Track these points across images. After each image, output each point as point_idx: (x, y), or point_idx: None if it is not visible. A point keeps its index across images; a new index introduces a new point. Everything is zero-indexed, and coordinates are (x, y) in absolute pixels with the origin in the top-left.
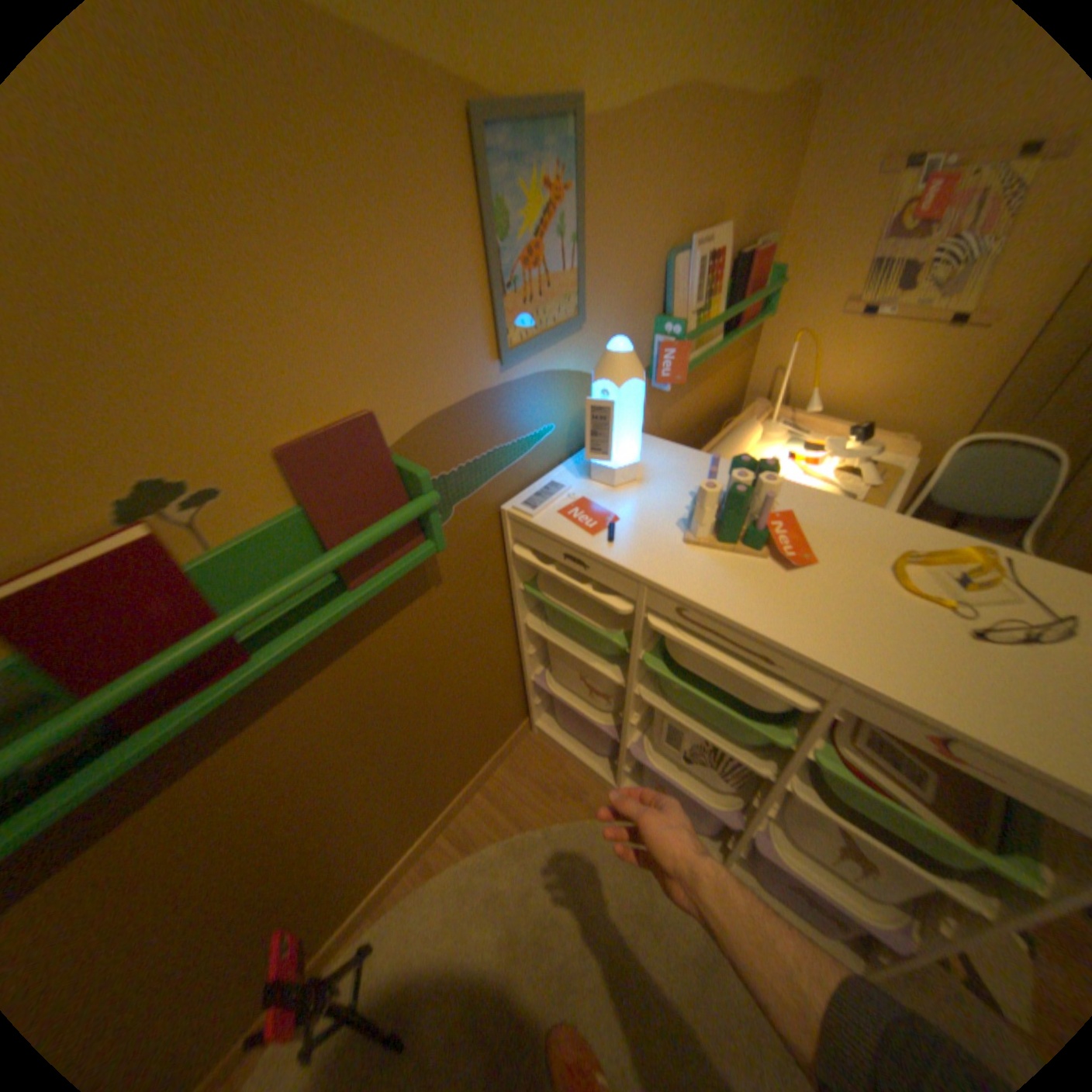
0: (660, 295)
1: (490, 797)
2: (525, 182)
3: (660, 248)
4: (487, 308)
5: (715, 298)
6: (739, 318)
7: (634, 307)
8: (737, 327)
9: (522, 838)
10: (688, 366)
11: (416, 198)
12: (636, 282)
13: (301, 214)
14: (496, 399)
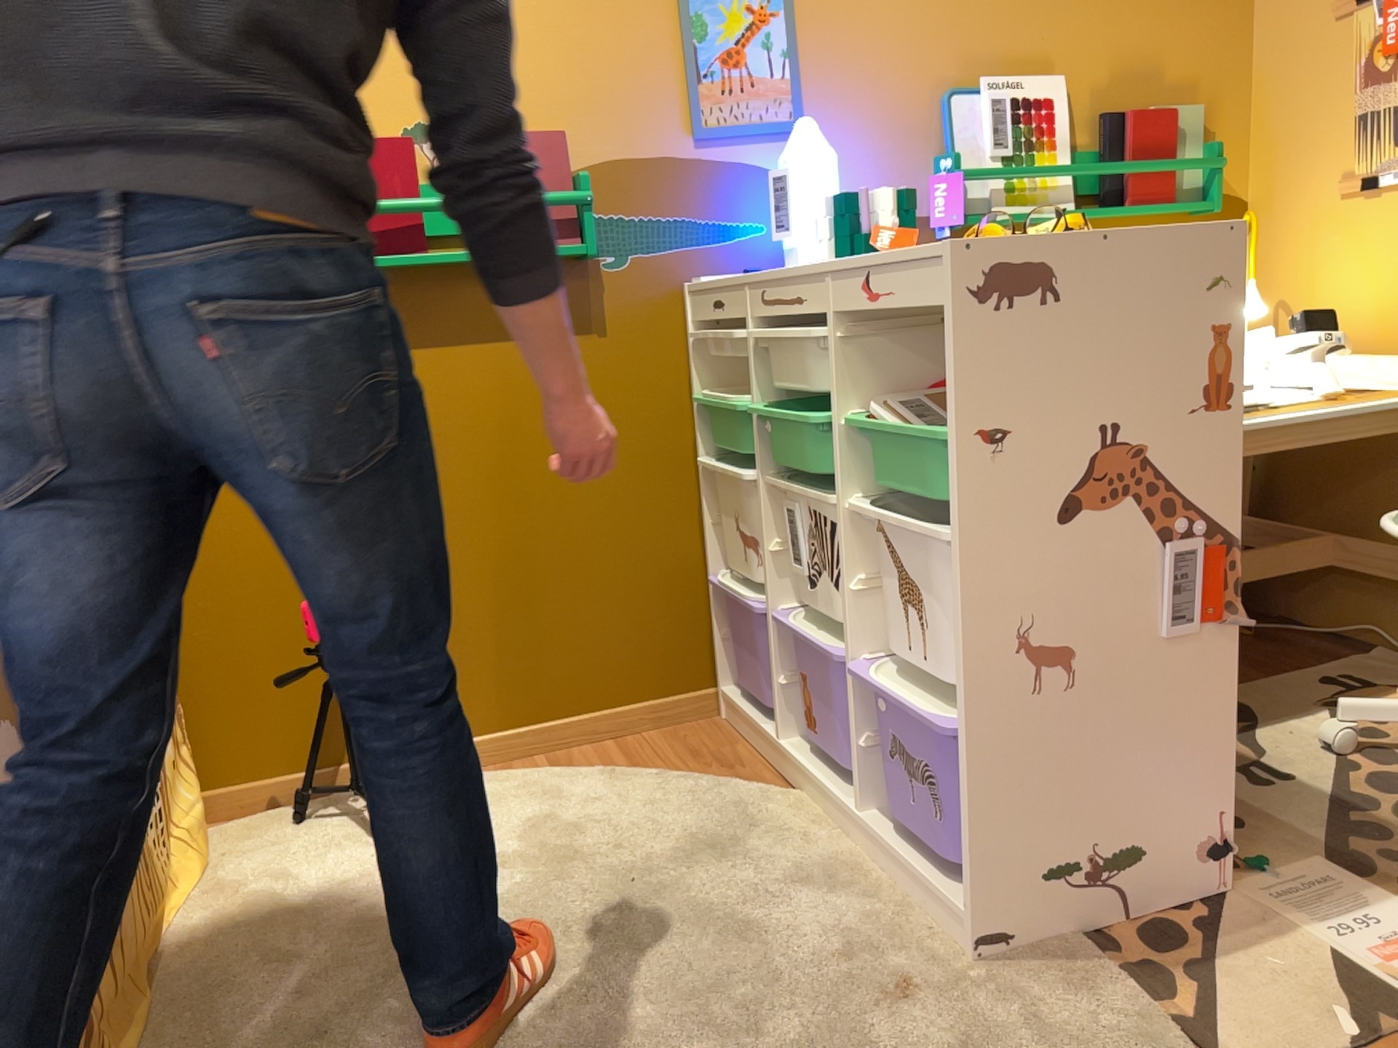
0: (937, 134)
1: (621, 746)
2: (723, 6)
3: (925, 85)
4: (681, 89)
5: (1040, 152)
6: (1120, 194)
7: (888, 136)
8: (1119, 207)
9: (628, 771)
10: (963, 201)
11: (625, 7)
12: (887, 111)
13: (545, 6)
14: (686, 169)
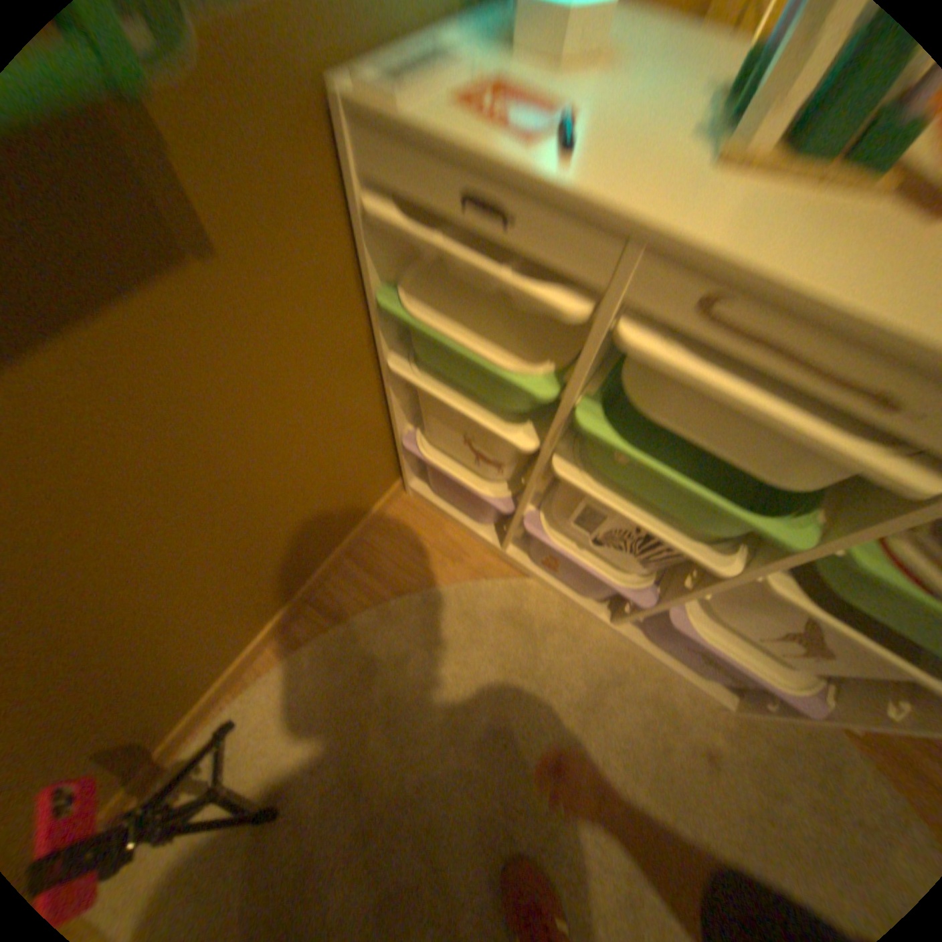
0: None
1: (361, 562)
2: None
3: None
4: None
5: None
6: None
7: None
8: None
9: (398, 602)
10: None
11: None
12: None
13: None
14: None
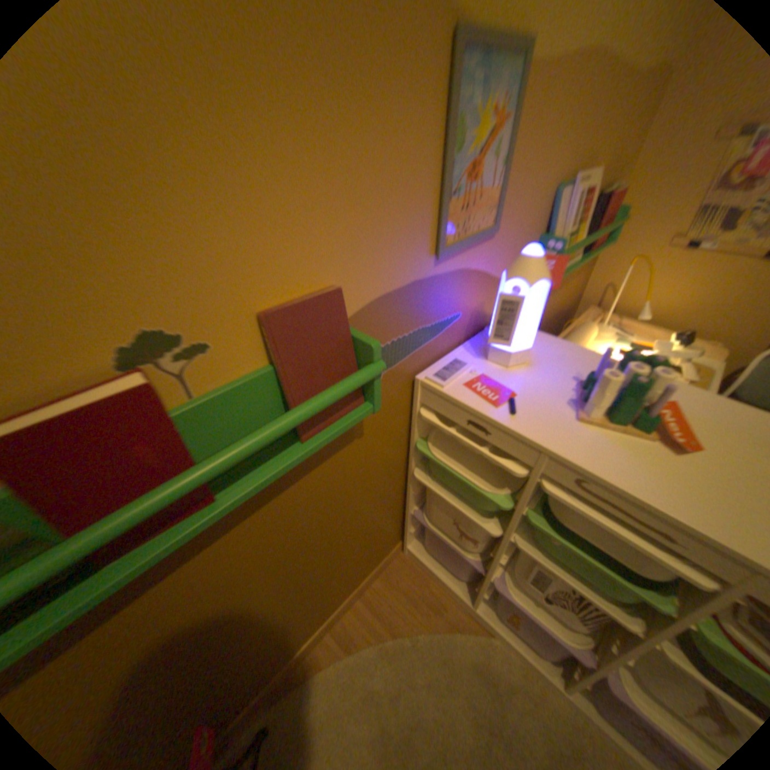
0: (548, 216)
1: (369, 605)
2: (483, 102)
3: (556, 178)
4: (436, 208)
5: (584, 223)
6: (594, 242)
7: (530, 223)
8: (591, 249)
9: (394, 644)
10: (564, 274)
11: (403, 98)
12: (535, 203)
13: (312, 94)
14: (427, 286)
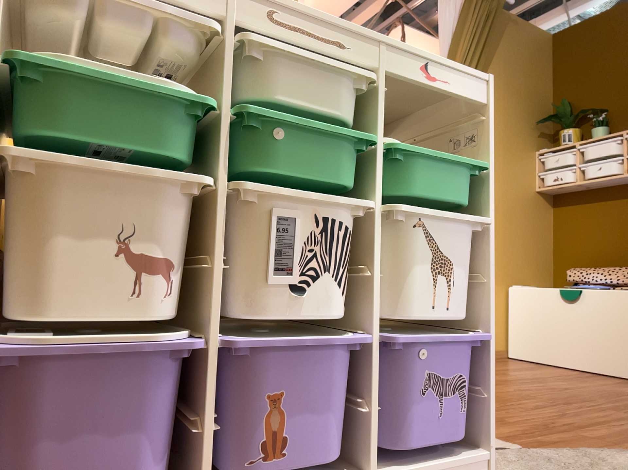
0: None
1: None
2: None
3: None
4: None
5: None
6: None
7: None
8: None
9: None
10: None
11: None
12: None
13: None
14: None
